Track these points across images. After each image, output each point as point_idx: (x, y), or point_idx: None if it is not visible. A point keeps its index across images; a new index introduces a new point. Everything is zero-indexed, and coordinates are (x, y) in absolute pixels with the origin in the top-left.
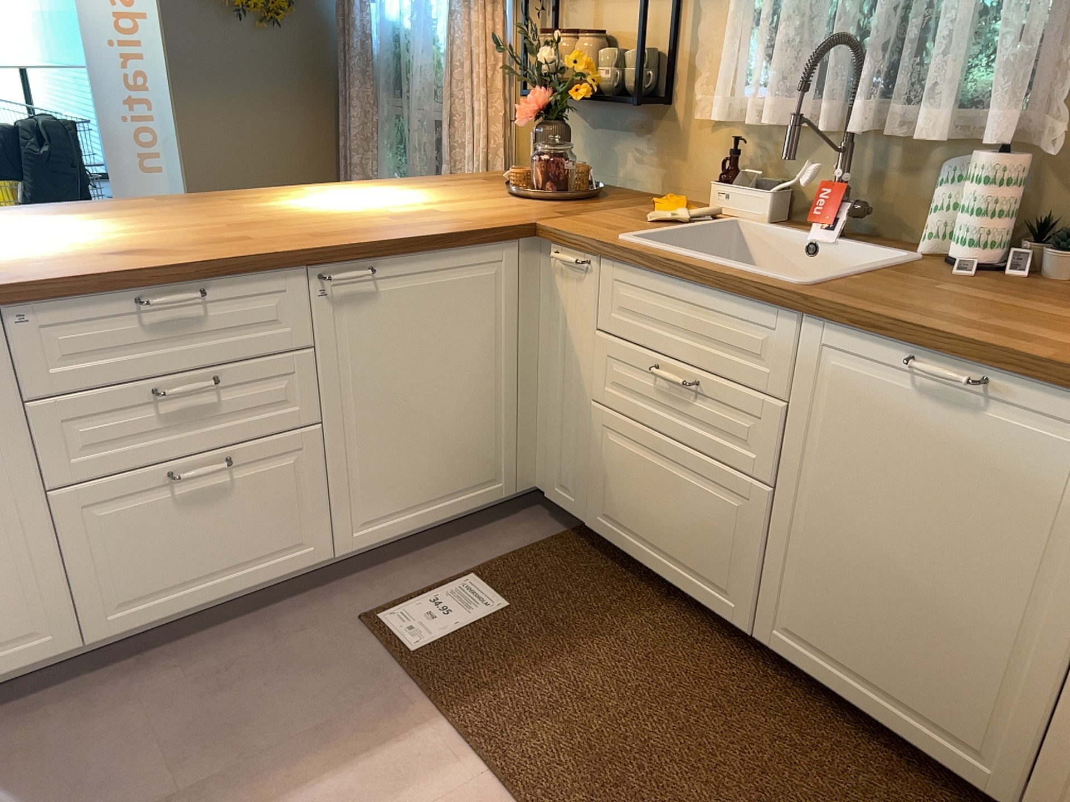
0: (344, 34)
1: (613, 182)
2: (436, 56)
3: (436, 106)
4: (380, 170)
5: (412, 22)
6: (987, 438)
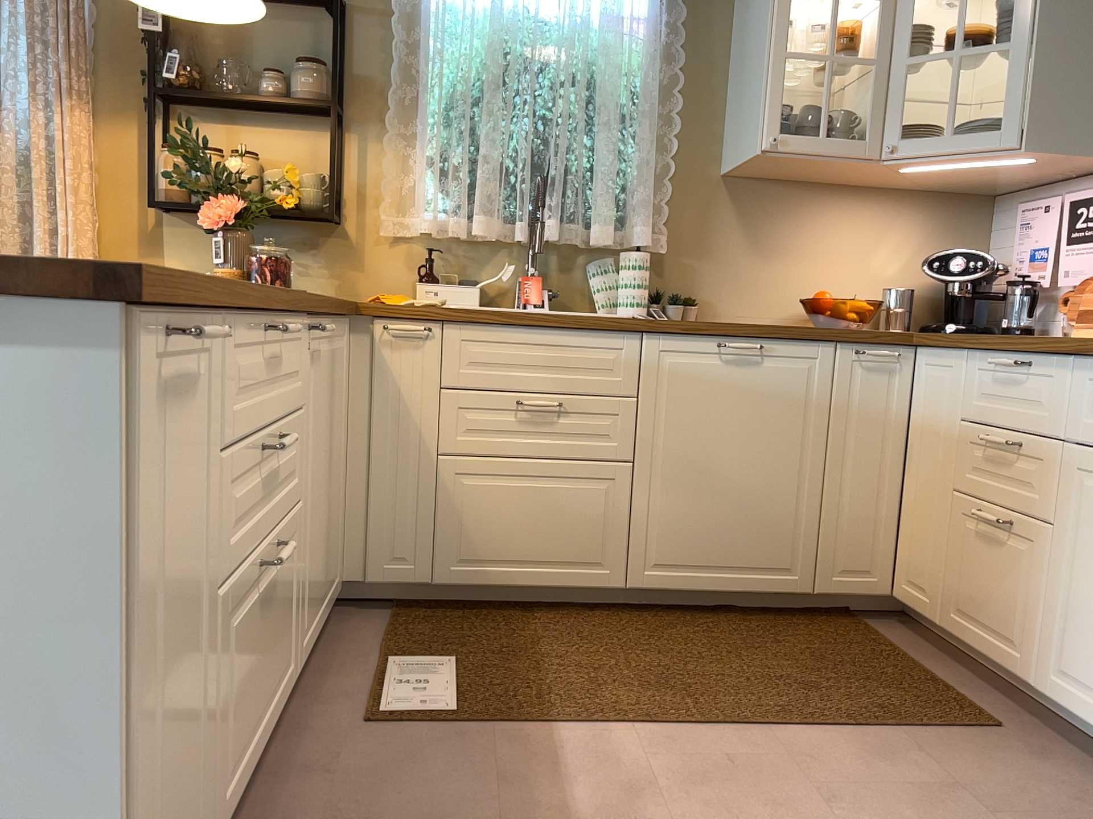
0: None
1: None
2: None
3: None
4: None
5: None
6: (767, 377)
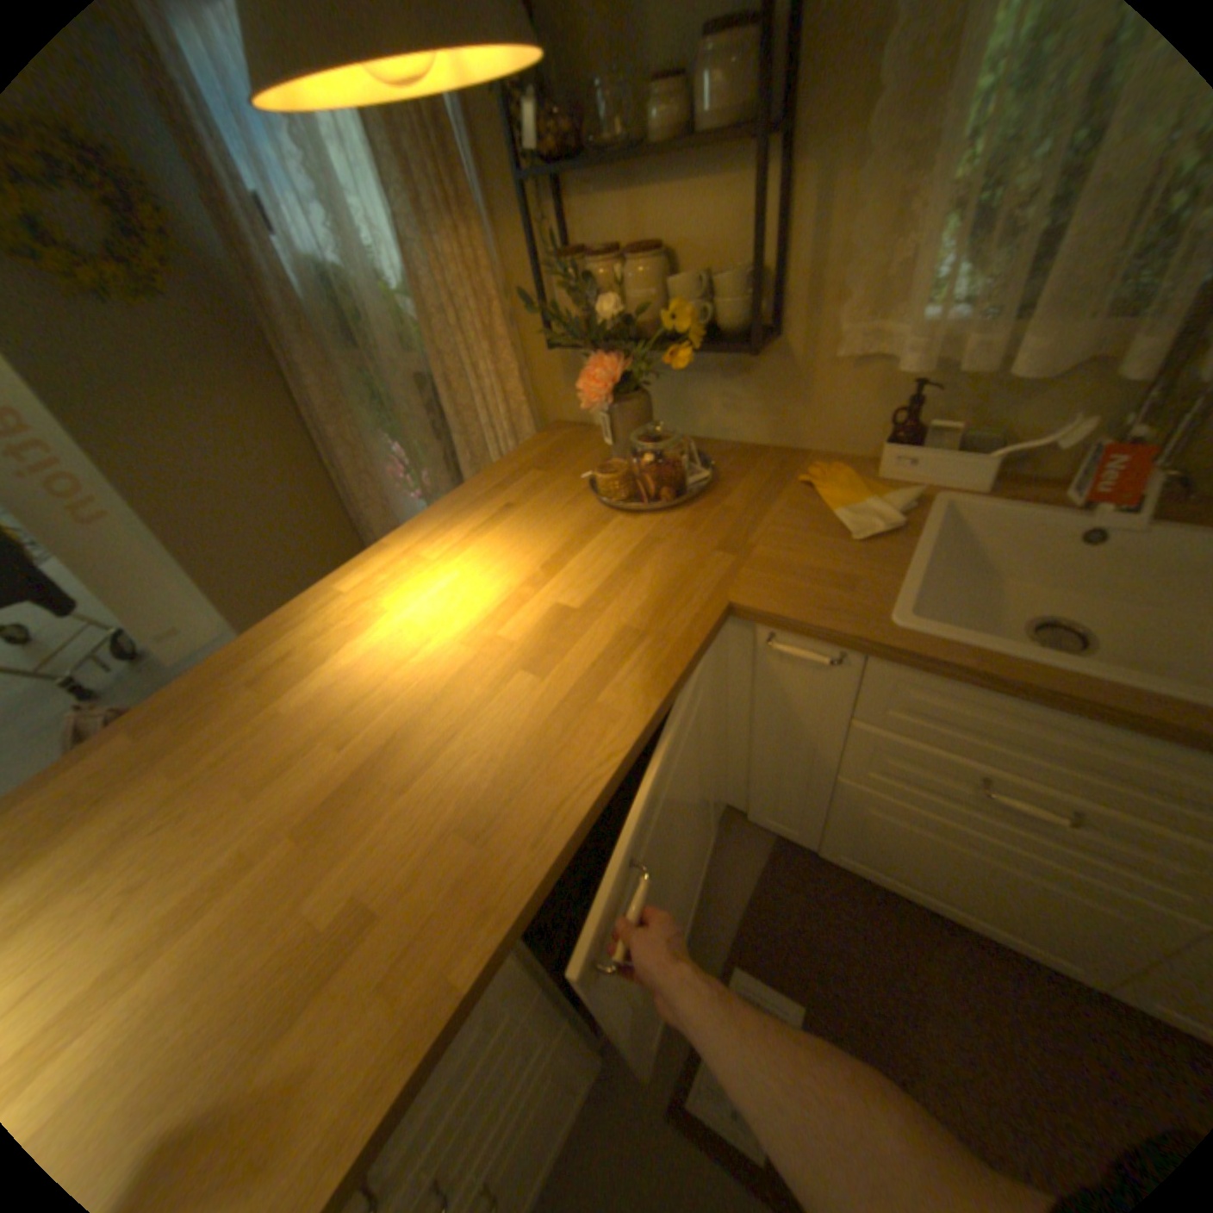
0: (250, 282)
1: (695, 431)
2: (390, 294)
3: (415, 359)
4: (363, 434)
5: (337, 250)
6: None
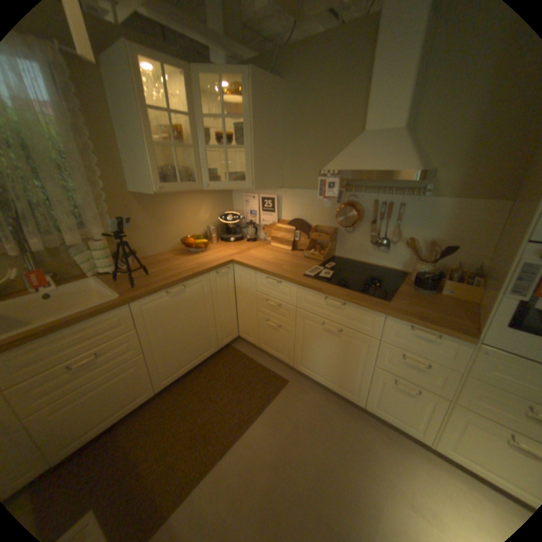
0: None
1: None
2: None
3: None
4: None
5: None
6: (188, 295)
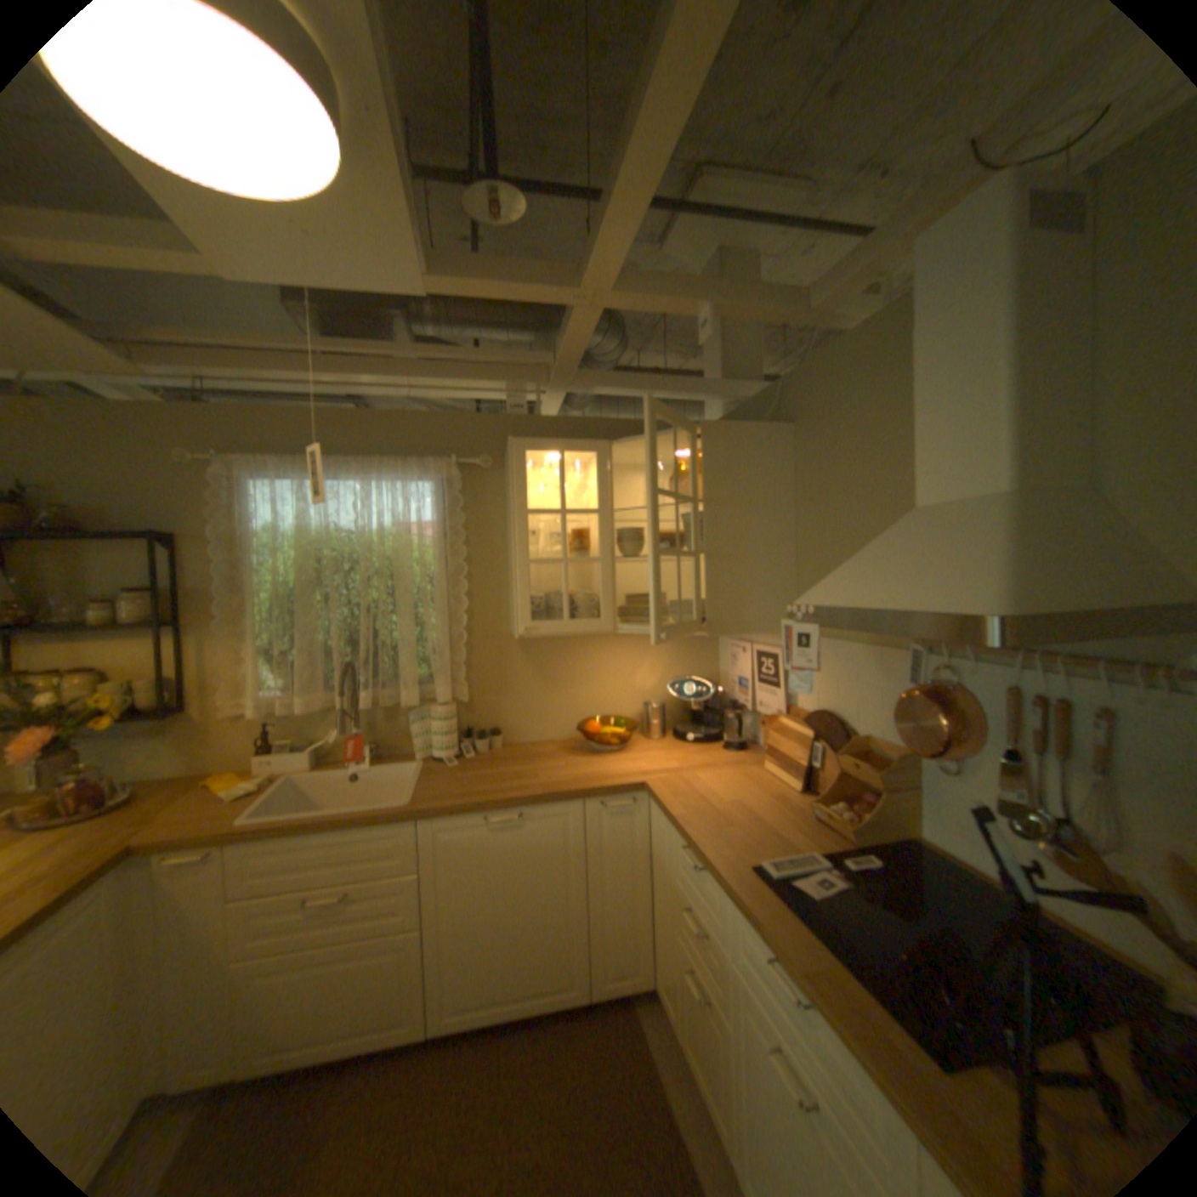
0: None
1: (123, 779)
2: None
3: None
4: None
5: None
6: (528, 838)
